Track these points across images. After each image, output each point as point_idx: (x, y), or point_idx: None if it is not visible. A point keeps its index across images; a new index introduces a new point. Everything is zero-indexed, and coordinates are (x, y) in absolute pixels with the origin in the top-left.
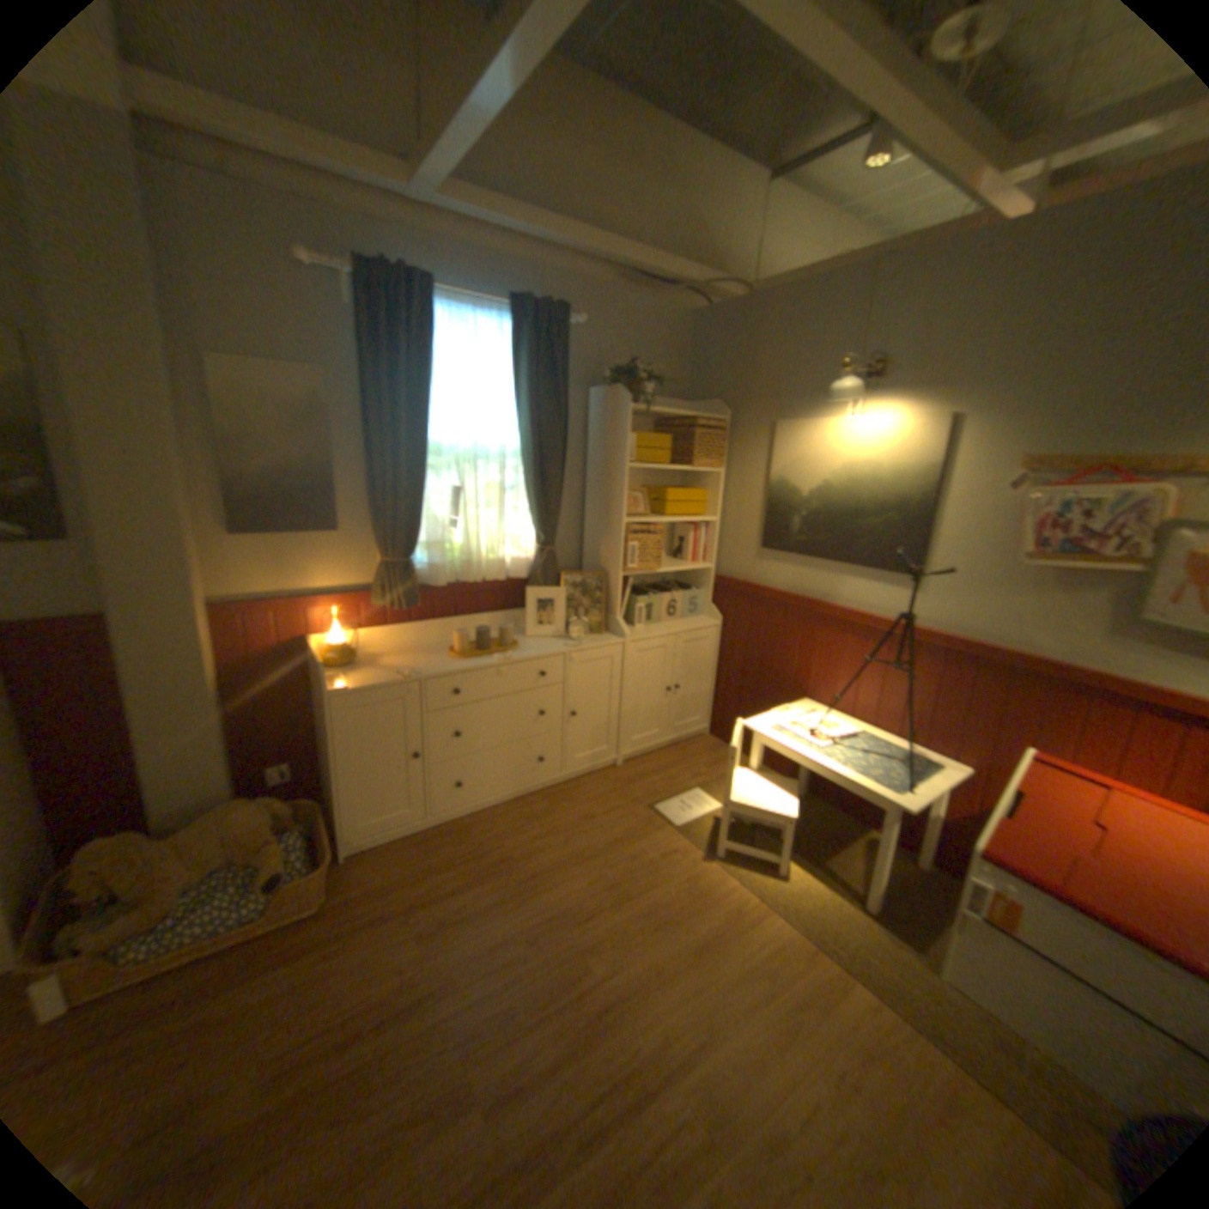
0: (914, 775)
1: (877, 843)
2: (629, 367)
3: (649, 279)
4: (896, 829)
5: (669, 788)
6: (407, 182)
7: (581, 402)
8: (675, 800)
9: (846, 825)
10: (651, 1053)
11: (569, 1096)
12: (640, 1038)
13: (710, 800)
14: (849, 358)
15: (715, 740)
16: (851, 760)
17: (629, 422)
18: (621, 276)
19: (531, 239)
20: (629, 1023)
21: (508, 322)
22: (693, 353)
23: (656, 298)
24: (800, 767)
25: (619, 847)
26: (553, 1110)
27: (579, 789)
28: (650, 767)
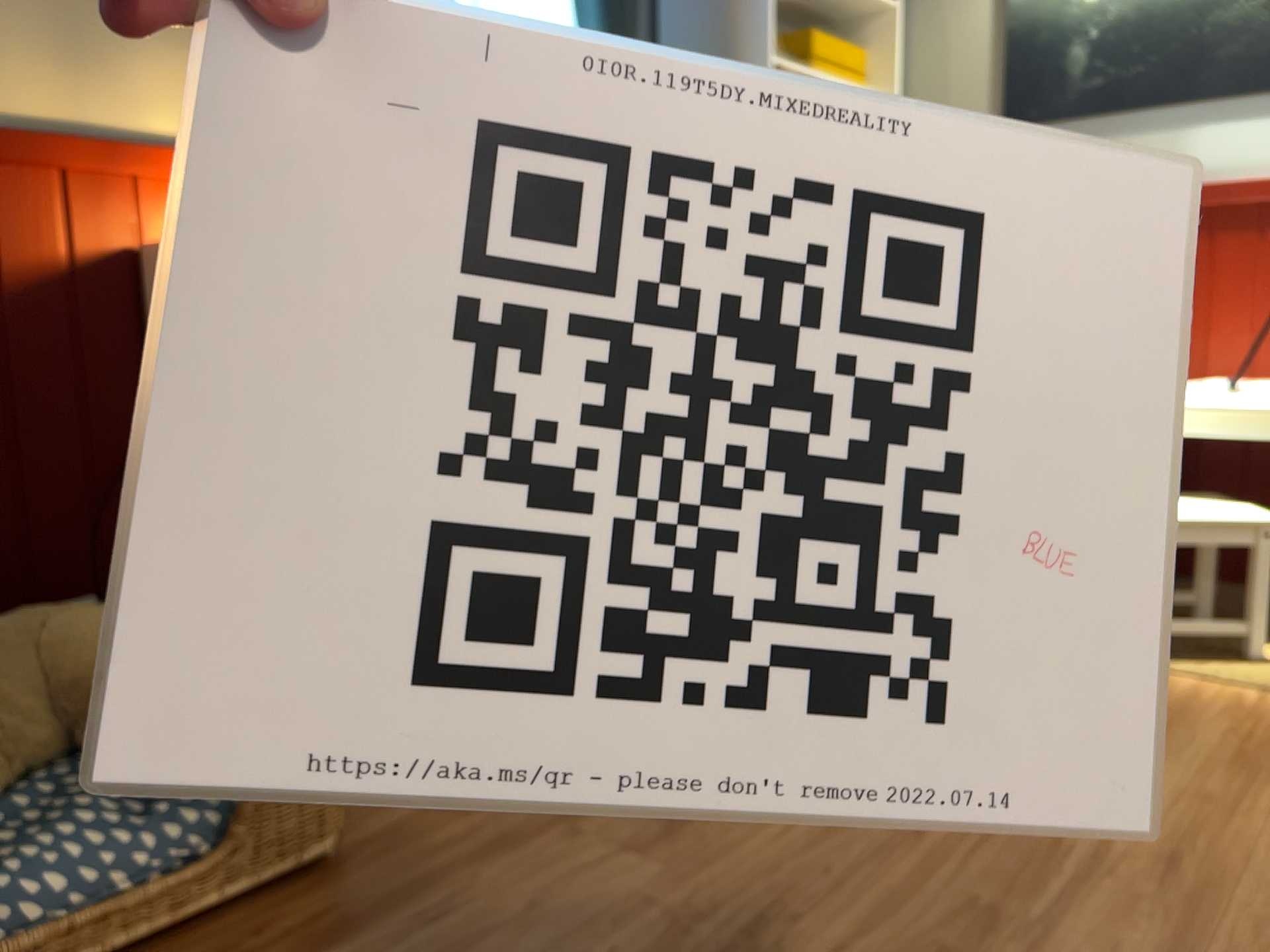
0: None
1: None
2: None
3: None
4: None
5: None
6: None
7: None
8: None
9: None
10: None
11: None
12: None
13: None
14: None
15: None
16: None
17: None
18: None
19: None
20: (1241, 871)
21: None
22: None
23: None
24: None
25: None
26: None
27: None
28: None
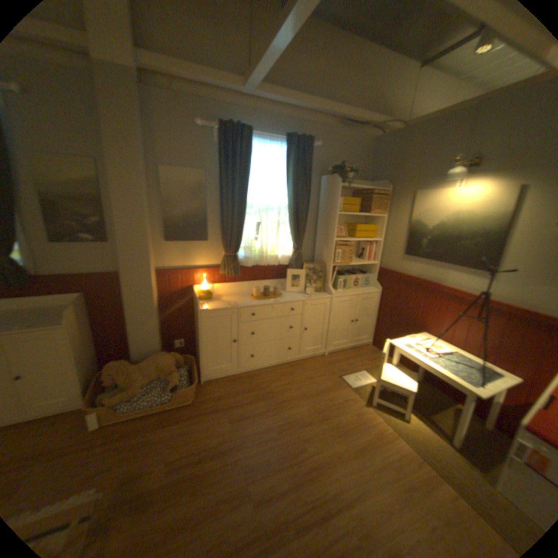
0: (485, 378)
1: (461, 411)
2: (341, 165)
3: (353, 122)
4: (473, 406)
5: (350, 369)
6: (243, 86)
7: (317, 183)
8: (353, 375)
9: (443, 399)
10: (333, 495)
11: (292, 507)
12: (328, 487)
13: (371, 377)
14: (460, 157)
15: (375, 348)
16: (449, 366)
17: (339, 192)
18: (340, 122)
19: (297, 107)
20: (323, 479)
21: (285, 146)
22: (374, 157)
23: (356, 132)
24: (420, 367)
25: (323, 394)
26: (284, 511)
27: (306, 364)
28: (341, 358)
